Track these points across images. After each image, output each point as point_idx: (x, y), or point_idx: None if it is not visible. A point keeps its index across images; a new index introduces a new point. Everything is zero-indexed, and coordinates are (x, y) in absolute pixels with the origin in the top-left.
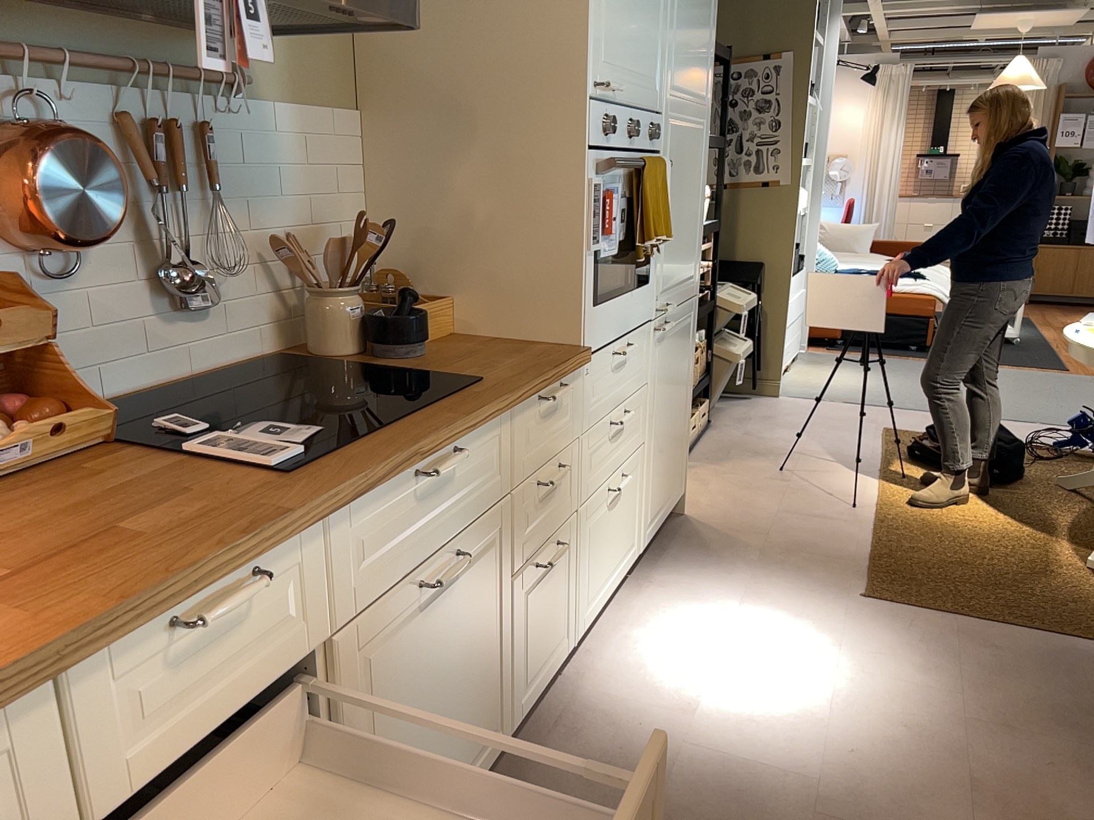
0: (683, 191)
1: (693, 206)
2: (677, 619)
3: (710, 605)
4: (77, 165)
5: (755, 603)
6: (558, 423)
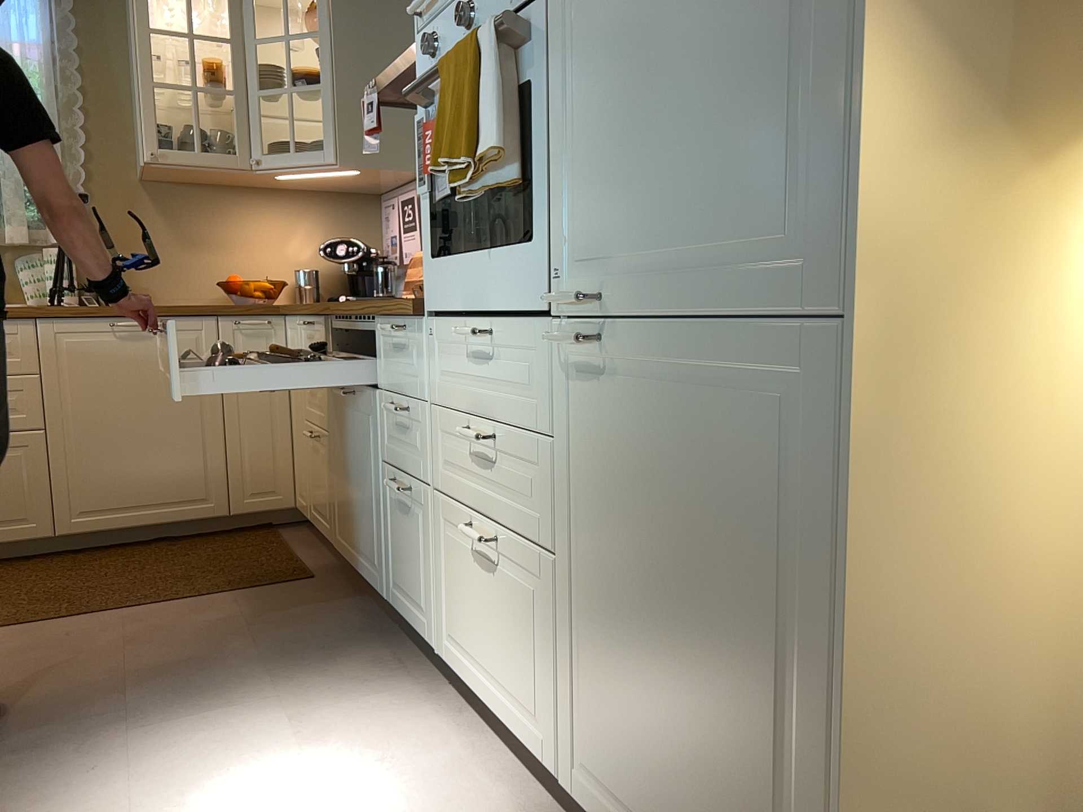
0: (662, 5)
1: (746, 8)
2: None
3: None
4: None
5: None
6: (408, 365)
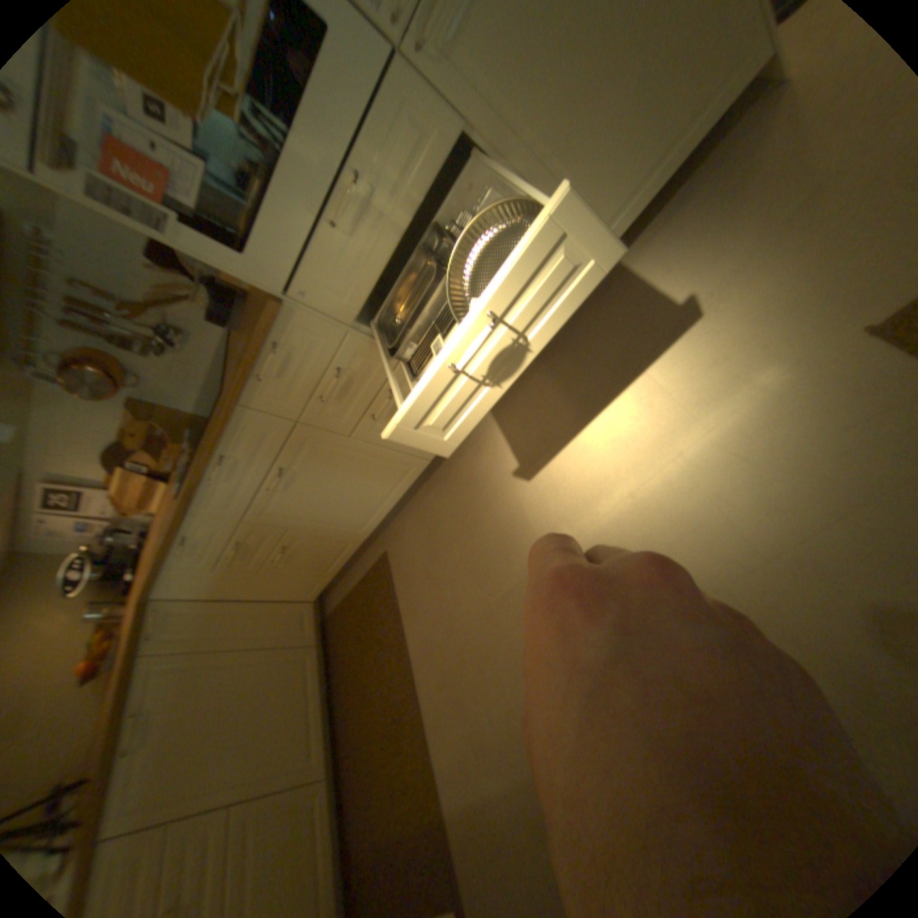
0: None
1: None
2: (604, 347)
3: (645, 330)
4: (81, 382)
5: (695, 331)
6: (307, 358)
